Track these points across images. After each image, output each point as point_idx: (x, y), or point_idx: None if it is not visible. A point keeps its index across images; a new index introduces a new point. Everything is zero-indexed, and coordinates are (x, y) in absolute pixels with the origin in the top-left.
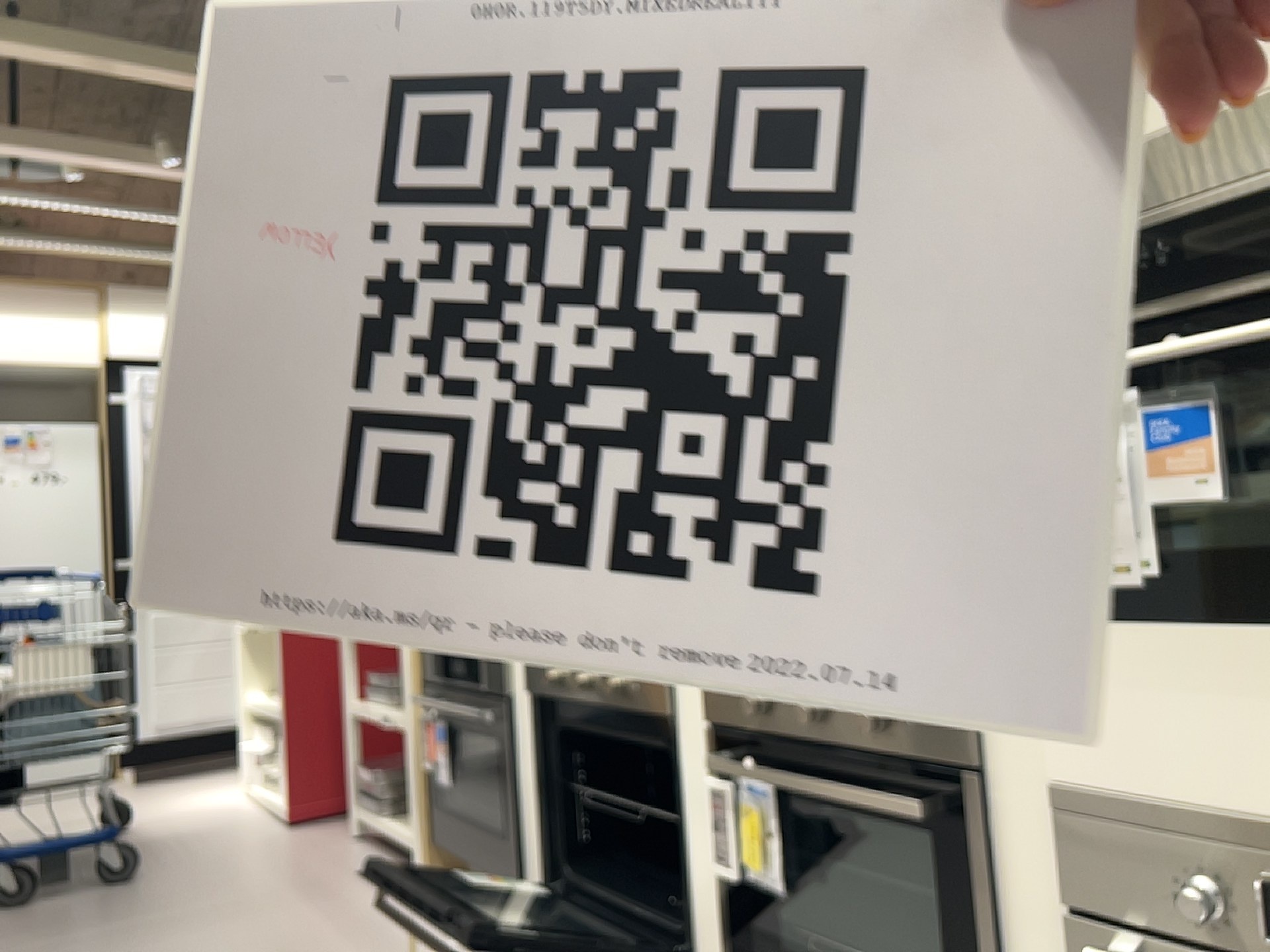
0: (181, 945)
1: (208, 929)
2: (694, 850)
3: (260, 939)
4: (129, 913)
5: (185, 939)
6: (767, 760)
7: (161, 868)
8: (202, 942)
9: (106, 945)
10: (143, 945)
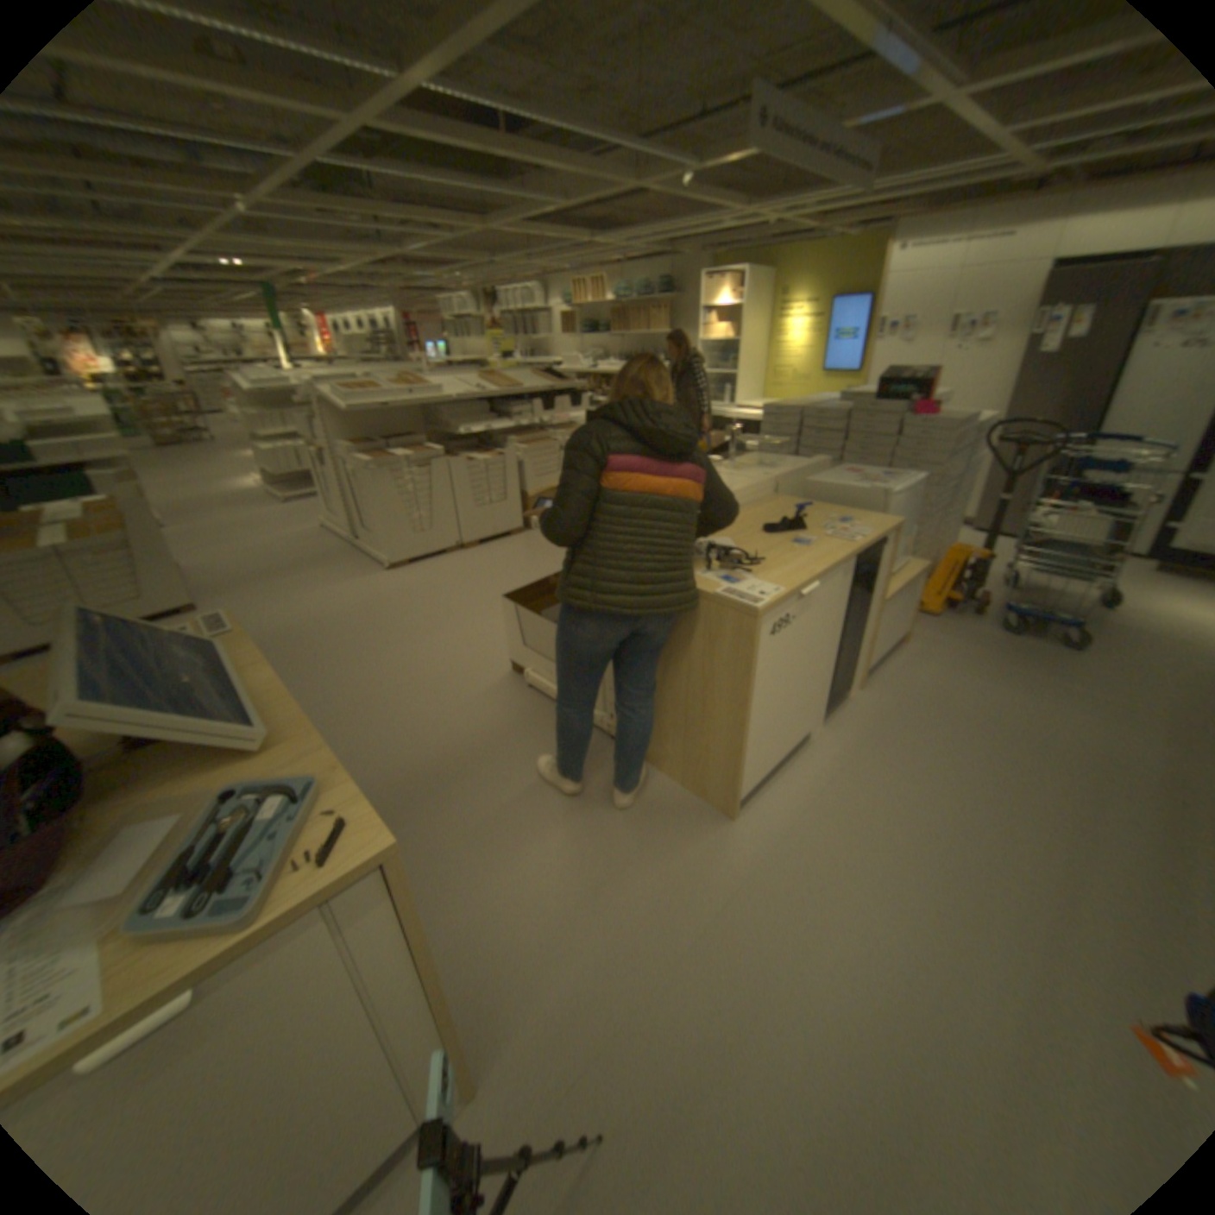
0: (1067, 717)
1: (1091, 717)
2: None
3: (1112, 746)
4: (1061, 677)
5: (1073, 714)
6: None
7: (1107, 656)
8: (1079, 723)
9: (1034, 690)
10: (1049, 703)
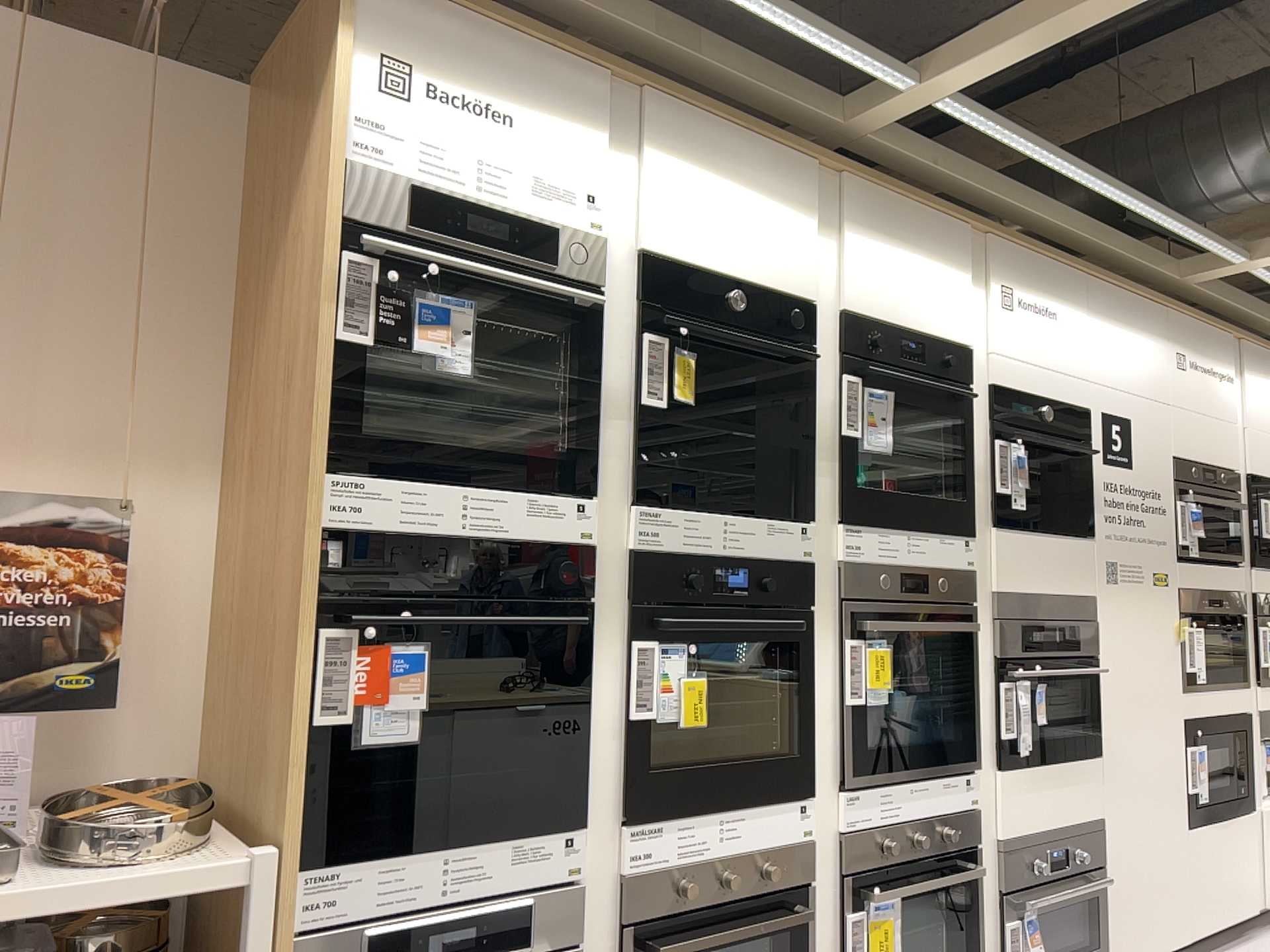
0: None
1: None
2: None
3: None
4: None
5: None
6: (883, 881)
7: None
8: None
9: None
10: None
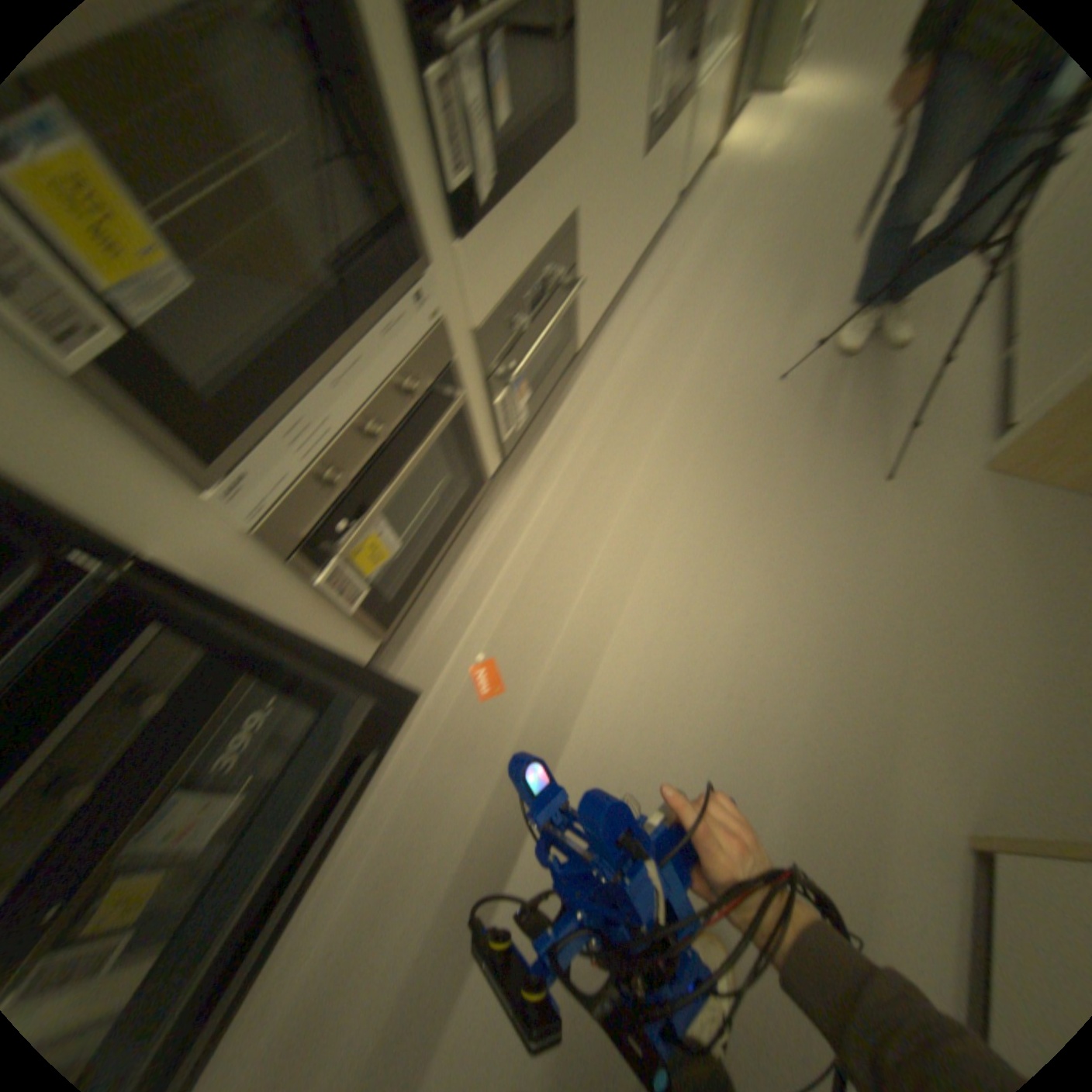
0: None
1: None
2: (311, 641)
3: None
4: None
5: None
6: (348, 504)
7: None
8: None
9: None
10: None
